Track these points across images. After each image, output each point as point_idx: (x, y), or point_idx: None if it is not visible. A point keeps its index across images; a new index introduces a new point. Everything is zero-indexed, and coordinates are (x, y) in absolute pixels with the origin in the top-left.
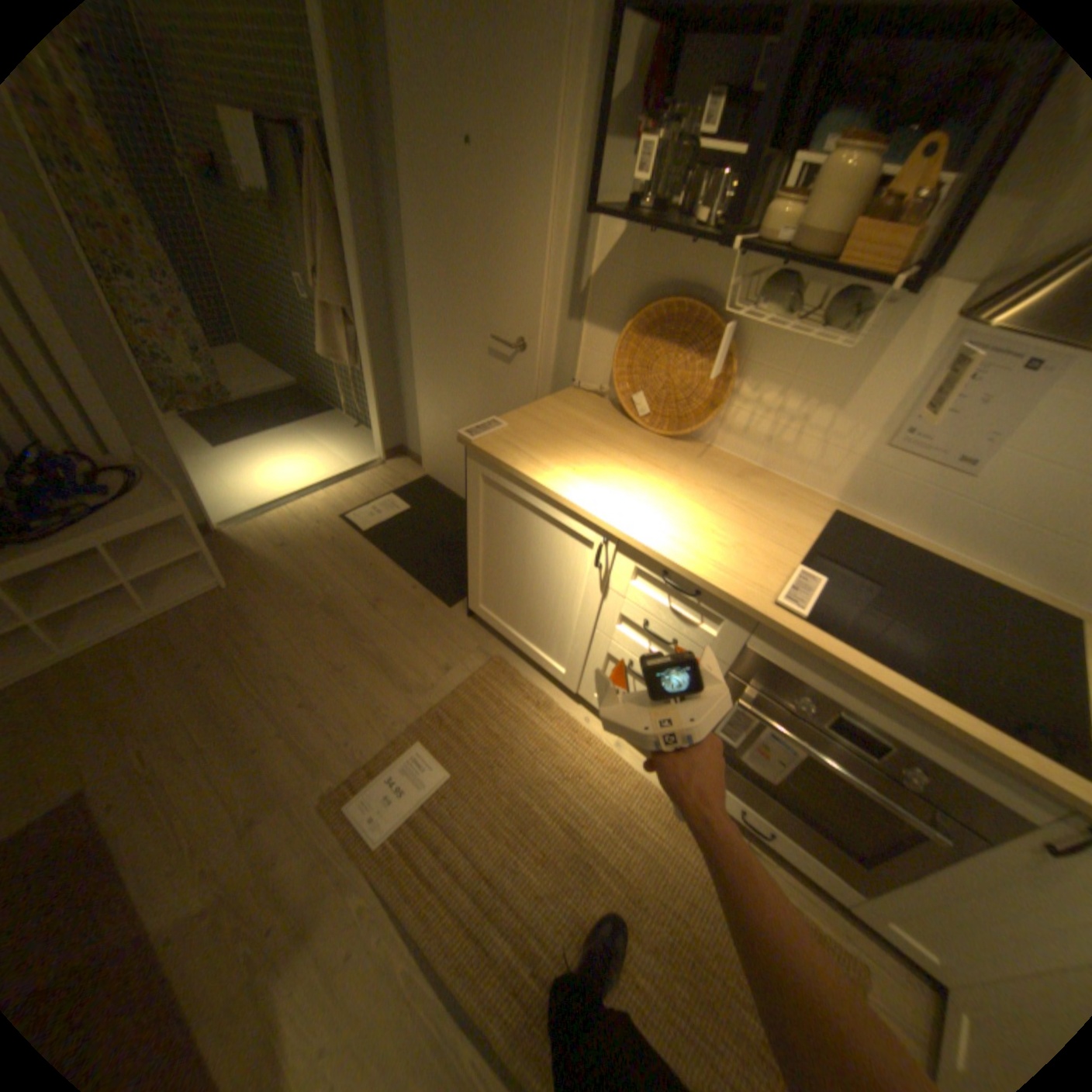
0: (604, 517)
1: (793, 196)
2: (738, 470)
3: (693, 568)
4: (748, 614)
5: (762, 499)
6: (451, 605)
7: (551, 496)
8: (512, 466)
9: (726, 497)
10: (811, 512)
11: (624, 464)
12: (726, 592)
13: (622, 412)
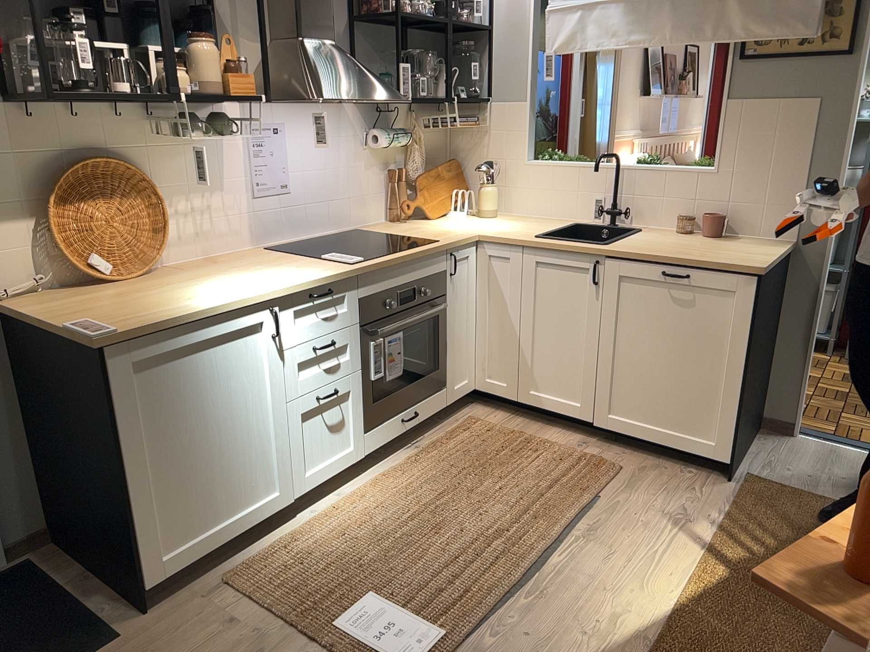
0: (261, 292)
1: (180, 69)
2: (205, 263)
3: (321, 276)
4: (352, 276)
5: (246, 261)
6: (116, 636)
7: (218, 313)
8: (173, 318)
9: (241, 267)
10: (263, 254)
11: (184, 287)
12: (341, 272)
13: (80, 287)
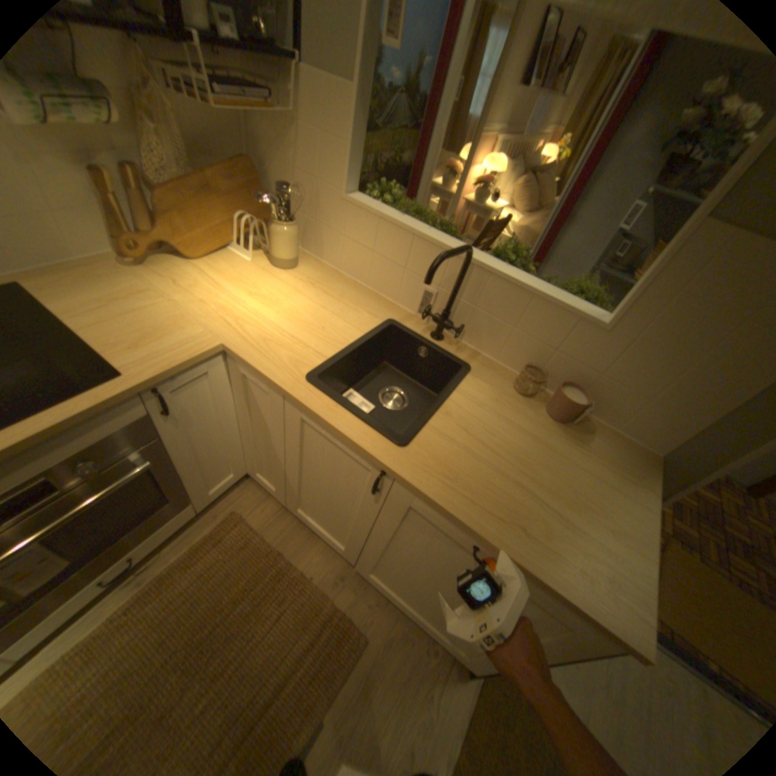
0: None
1: None
2: None
3: None
4: None
5: None
6: None
7: None
8: None
9: None
10: None
11: None
12: None
13: None
